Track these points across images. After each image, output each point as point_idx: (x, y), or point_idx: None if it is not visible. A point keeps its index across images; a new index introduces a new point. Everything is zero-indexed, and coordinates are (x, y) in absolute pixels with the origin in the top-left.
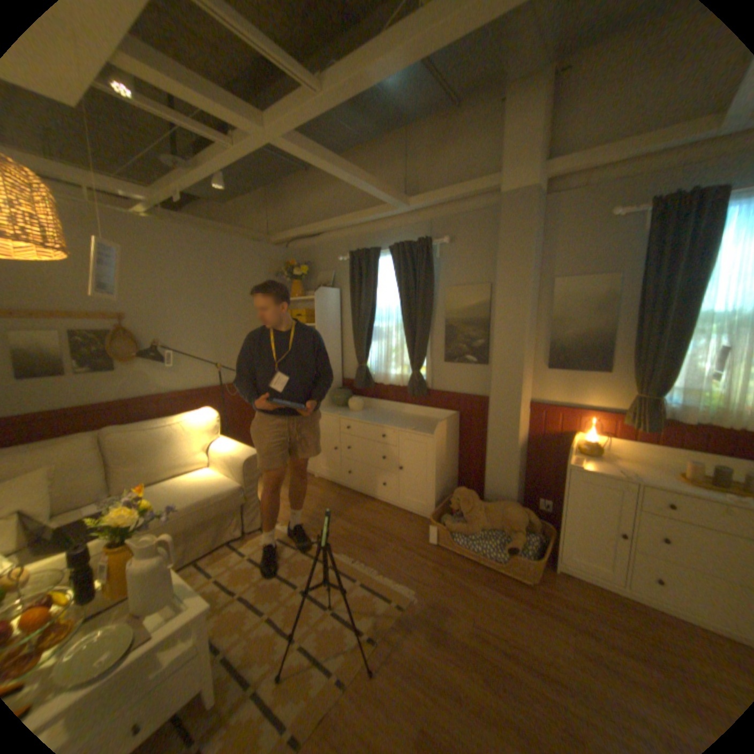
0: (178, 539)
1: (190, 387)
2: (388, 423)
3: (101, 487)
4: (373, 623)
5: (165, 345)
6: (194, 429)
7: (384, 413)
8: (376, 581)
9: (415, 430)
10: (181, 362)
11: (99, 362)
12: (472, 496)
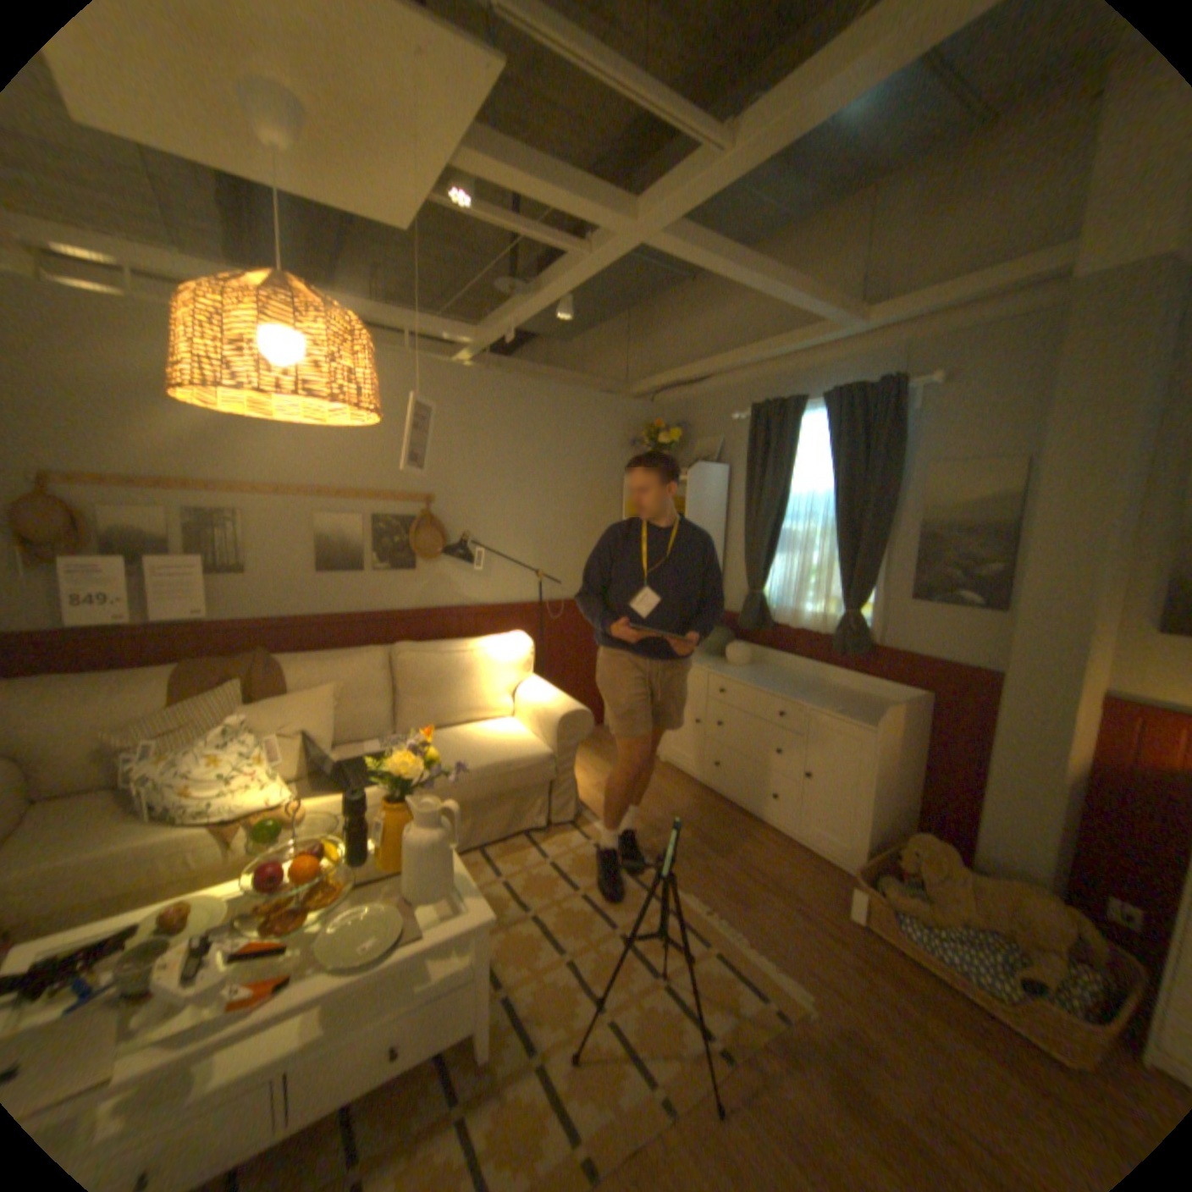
0: (466, 810)
1: (501, 601)
2: (792, 693)
3: (387, 720)
4: (735, 1027)
5: (476, 540)
6: (500, 660)
7: (787, 676)
8: (747, 957)
9: (843, 714)
10: (494, 564)
11: (400, 558)
12: (949, 855)
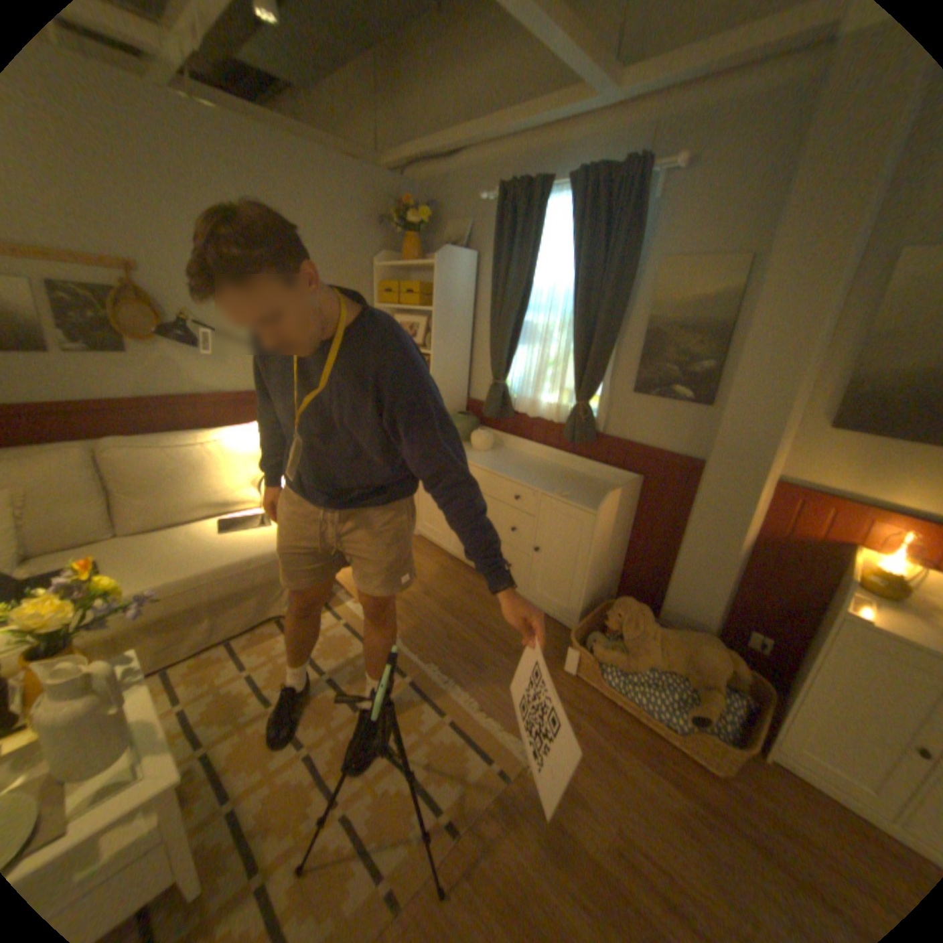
0: (201, 613)
1: (245, 389)
2: (527, 479)
3: (101, 524)
4: (461, 795)
5: (204, 320)
6: (239, 453)
7: (523, 461)
8: (476, 721)
9: (569, 498)
10: (230, 348)
11: (101, 337)
12: (645, 615)
